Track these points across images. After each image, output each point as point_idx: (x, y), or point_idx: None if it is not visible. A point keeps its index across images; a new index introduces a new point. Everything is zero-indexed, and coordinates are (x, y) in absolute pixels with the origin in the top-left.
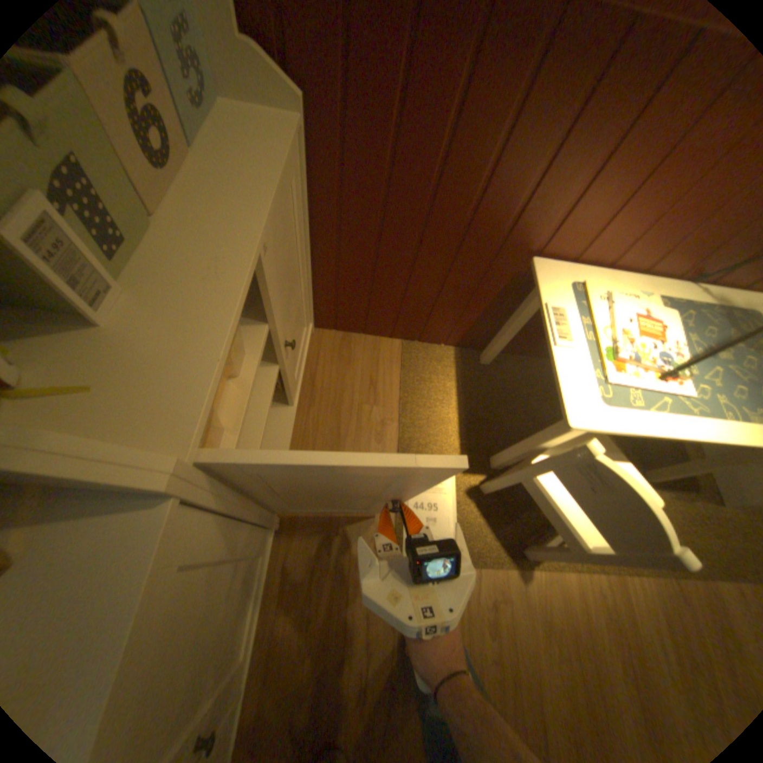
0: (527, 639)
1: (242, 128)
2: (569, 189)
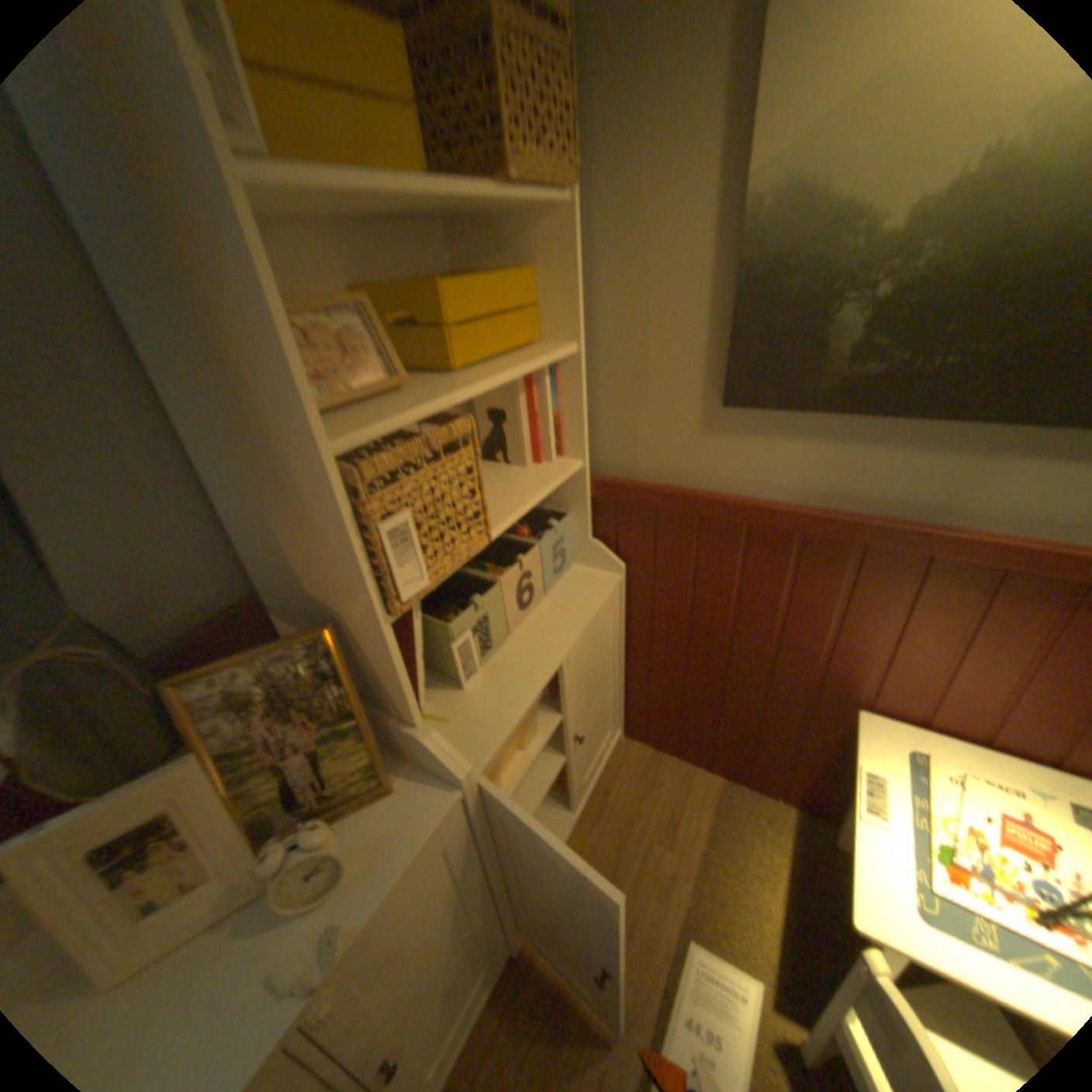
0: None
1: (579, 583)
2: (872, 649)
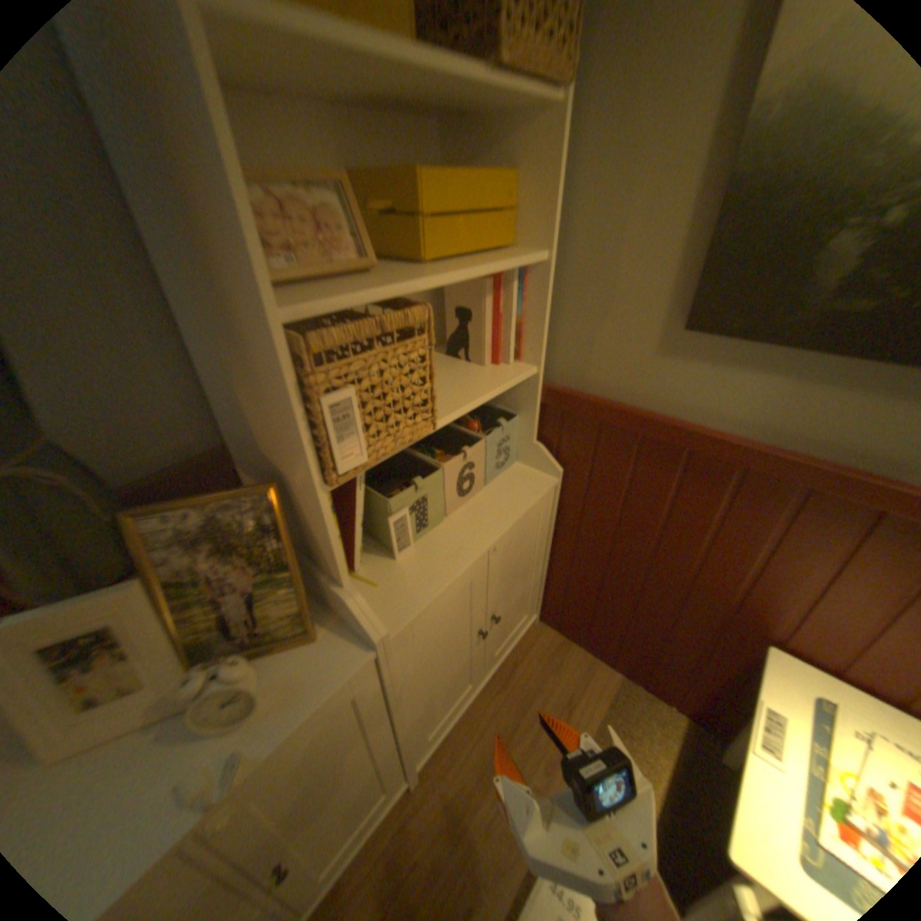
0: None
1: (518, 481)
2: (796, 592)
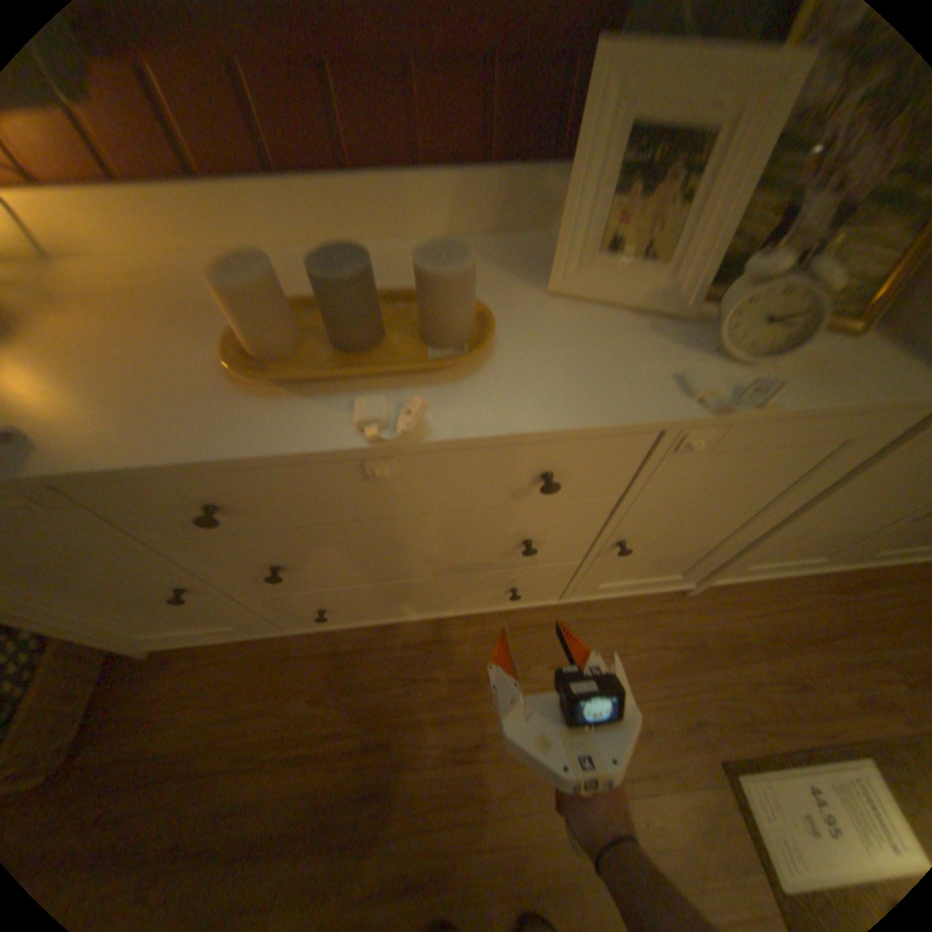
0: None
1: None
2: None
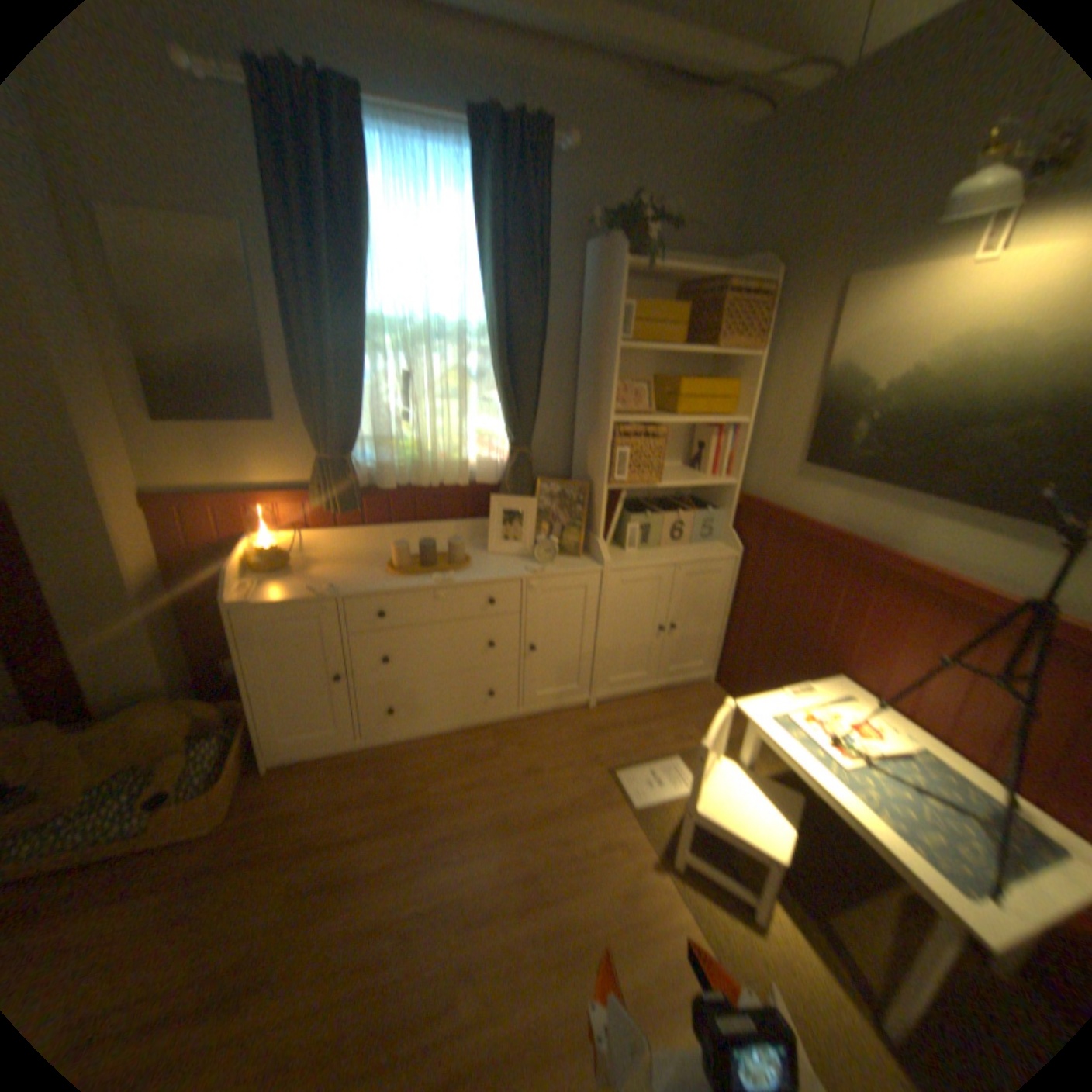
0: (615, 881)
1: (712, 550)
2: (856, 632)
